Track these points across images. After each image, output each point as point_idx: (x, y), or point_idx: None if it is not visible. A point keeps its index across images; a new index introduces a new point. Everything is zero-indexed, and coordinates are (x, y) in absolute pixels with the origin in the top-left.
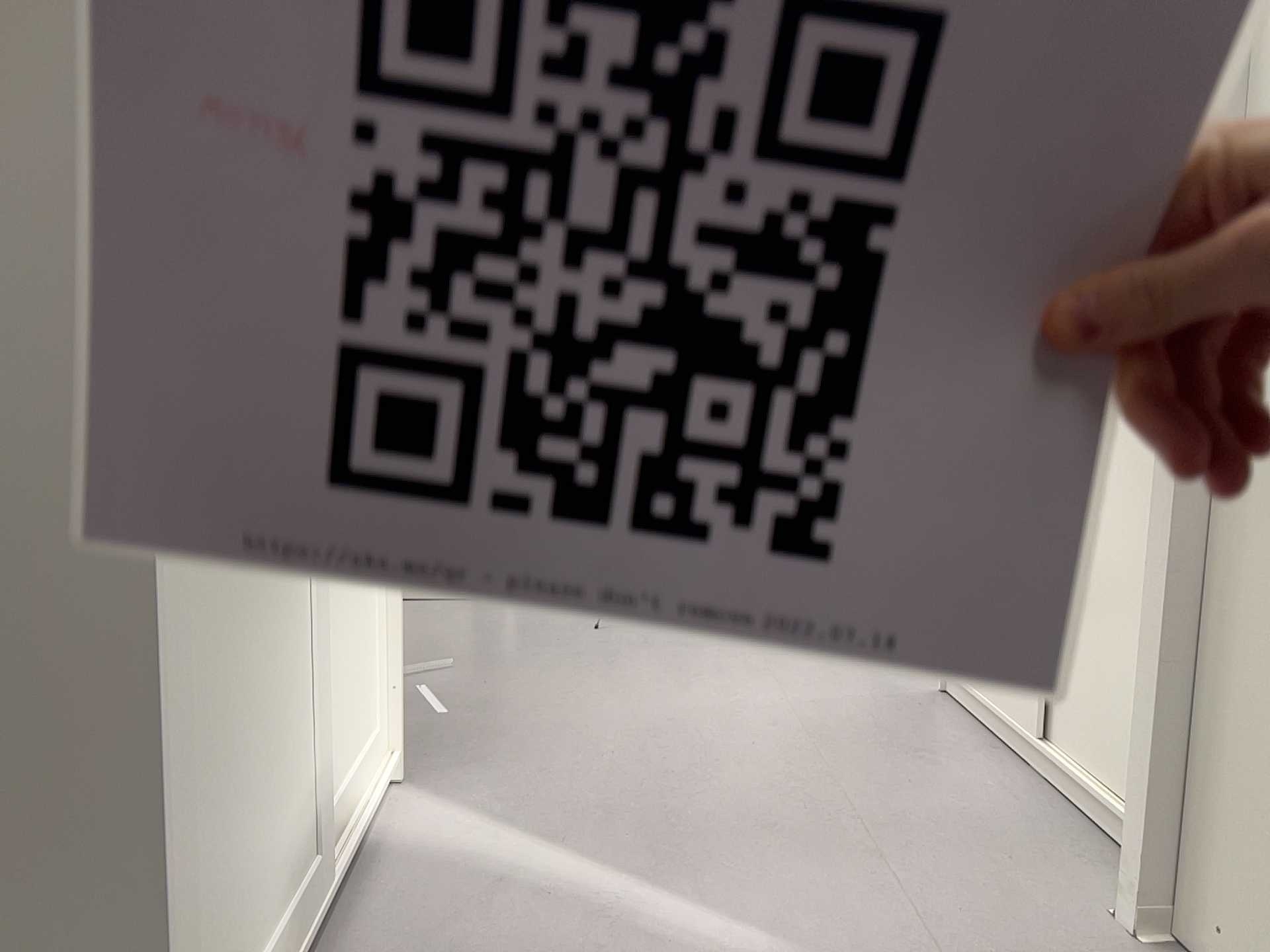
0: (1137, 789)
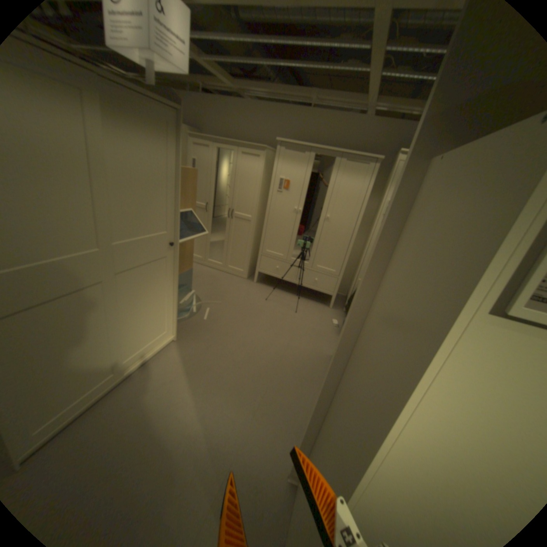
0: (301, 444)
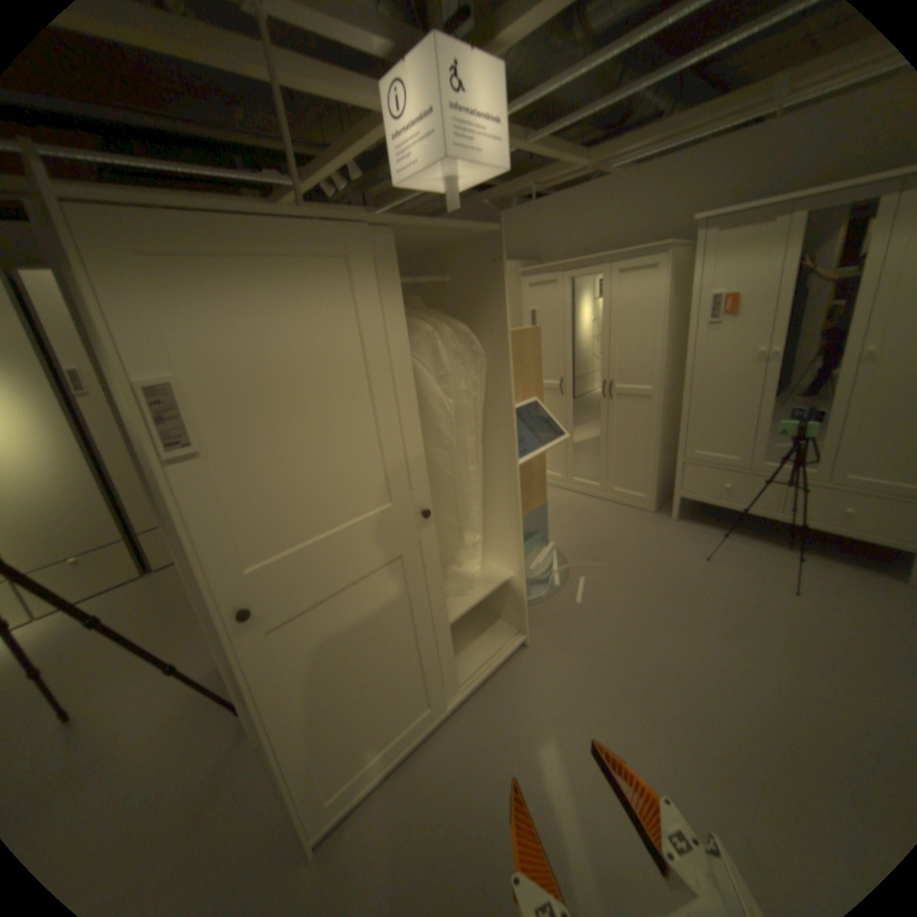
0: None
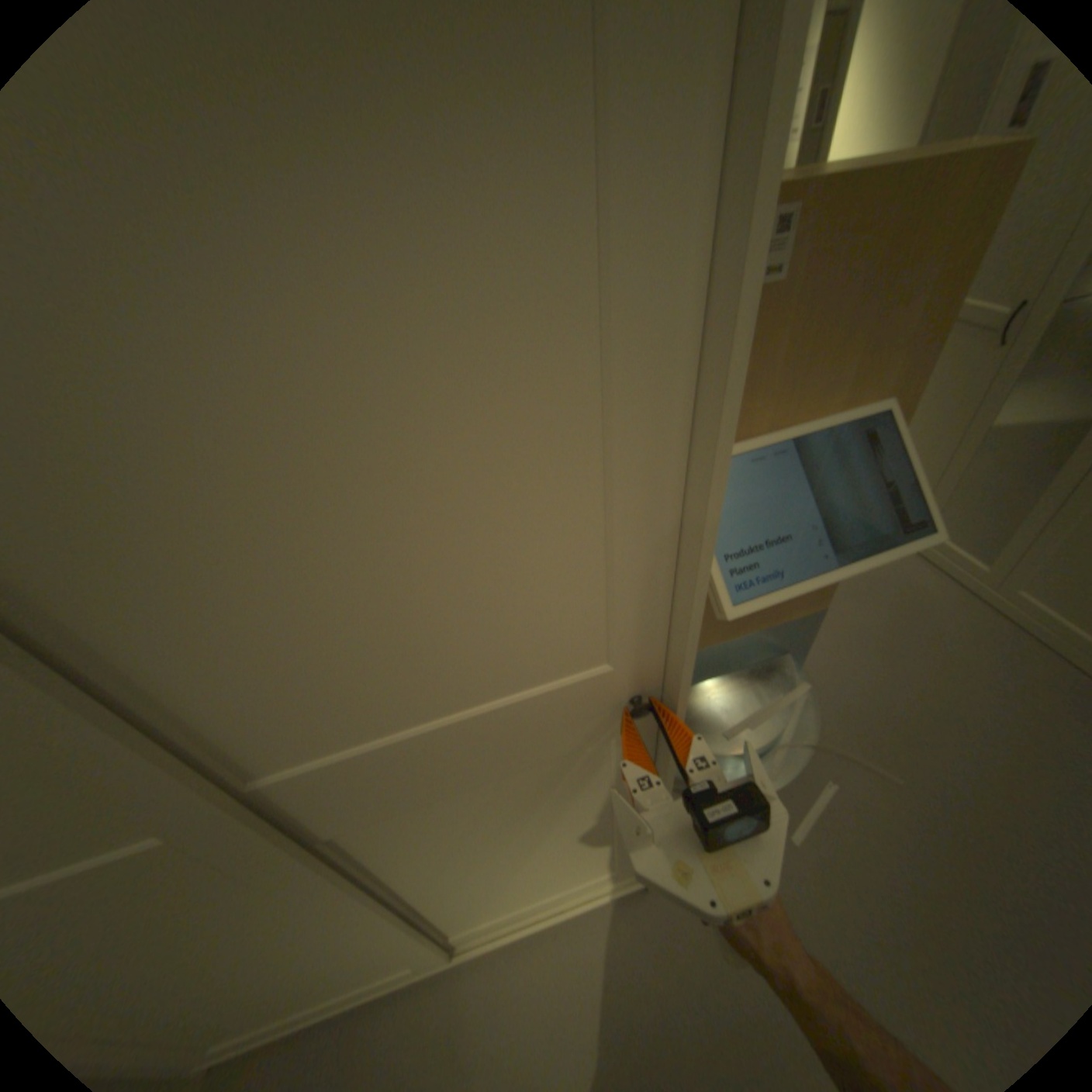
0: None
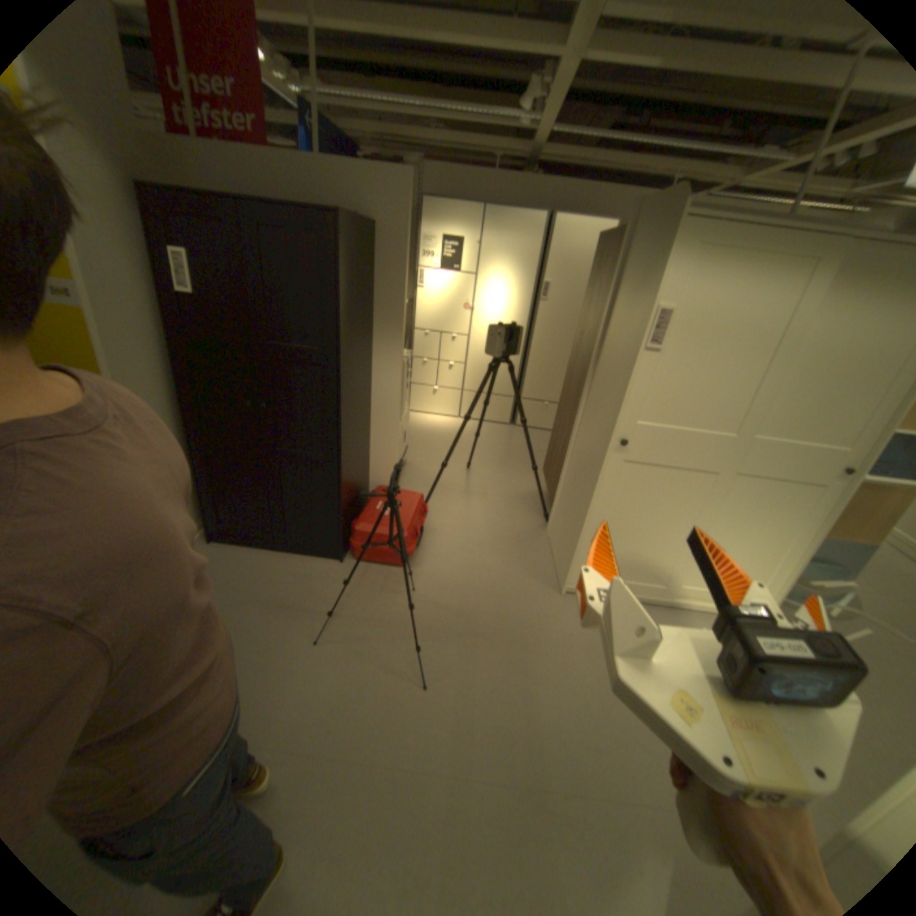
0: None
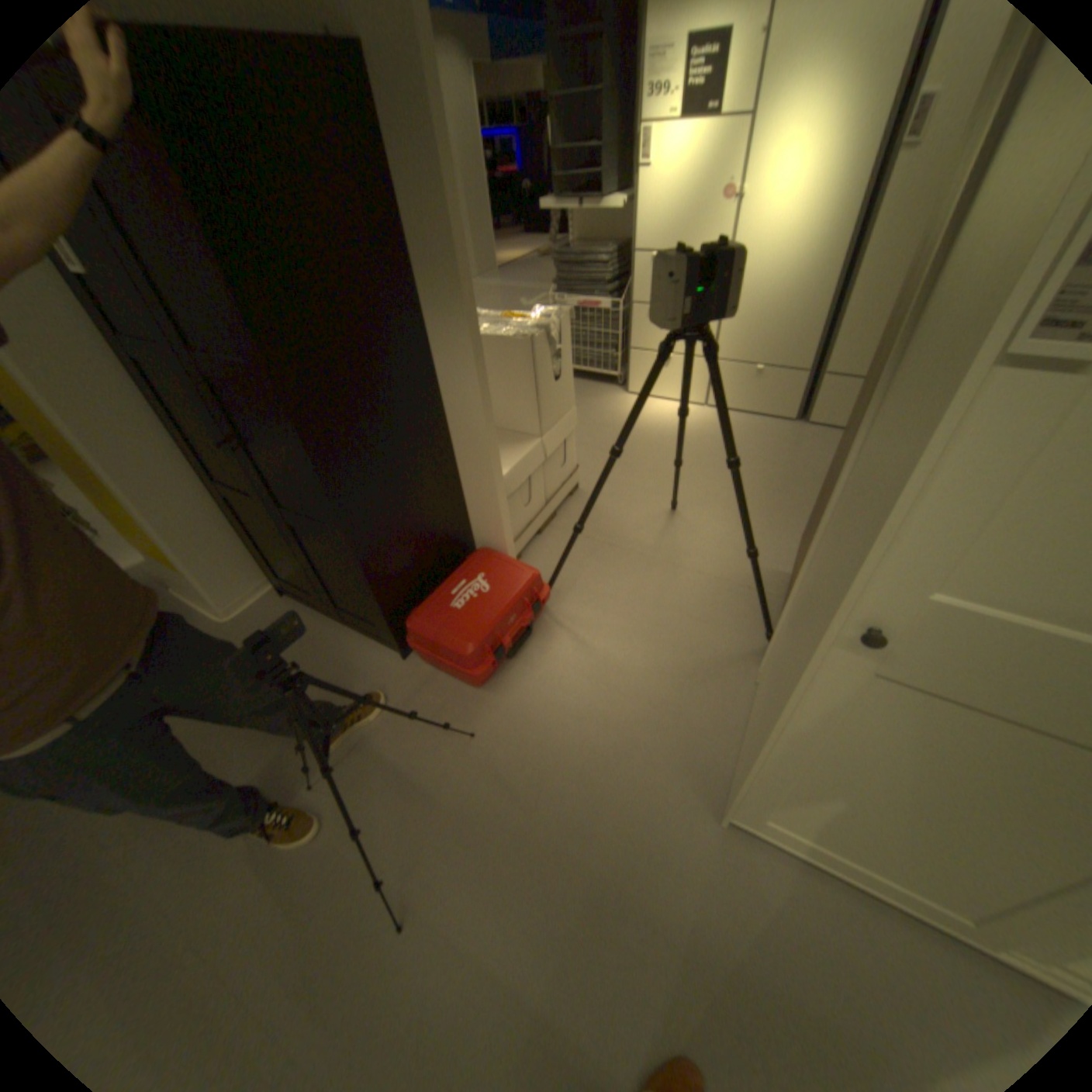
0: None
